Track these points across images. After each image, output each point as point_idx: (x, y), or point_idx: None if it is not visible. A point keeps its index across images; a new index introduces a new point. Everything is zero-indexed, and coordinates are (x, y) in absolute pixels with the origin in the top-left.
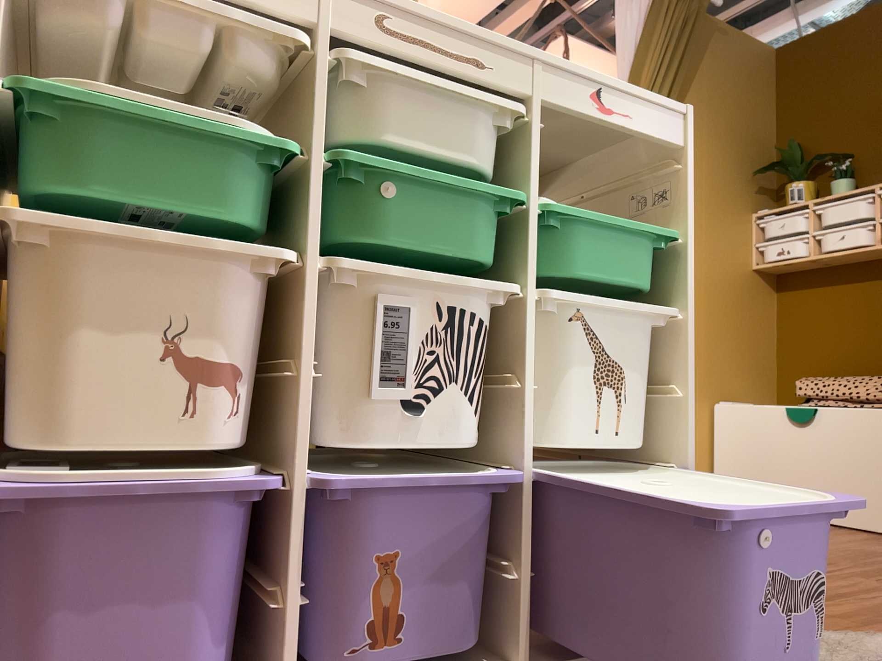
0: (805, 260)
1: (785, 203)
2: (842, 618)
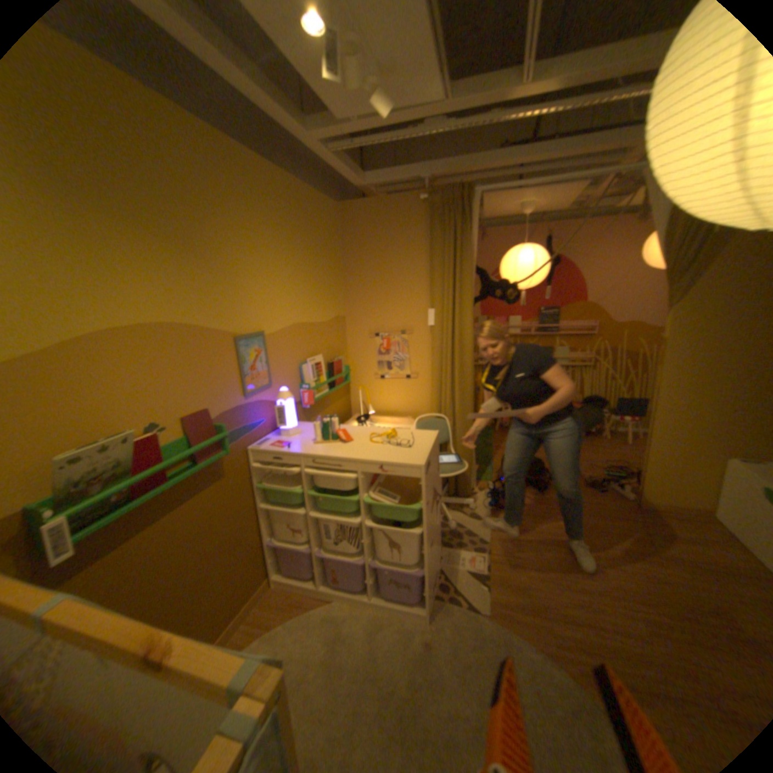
0: None
1: None
2: (553, 642)
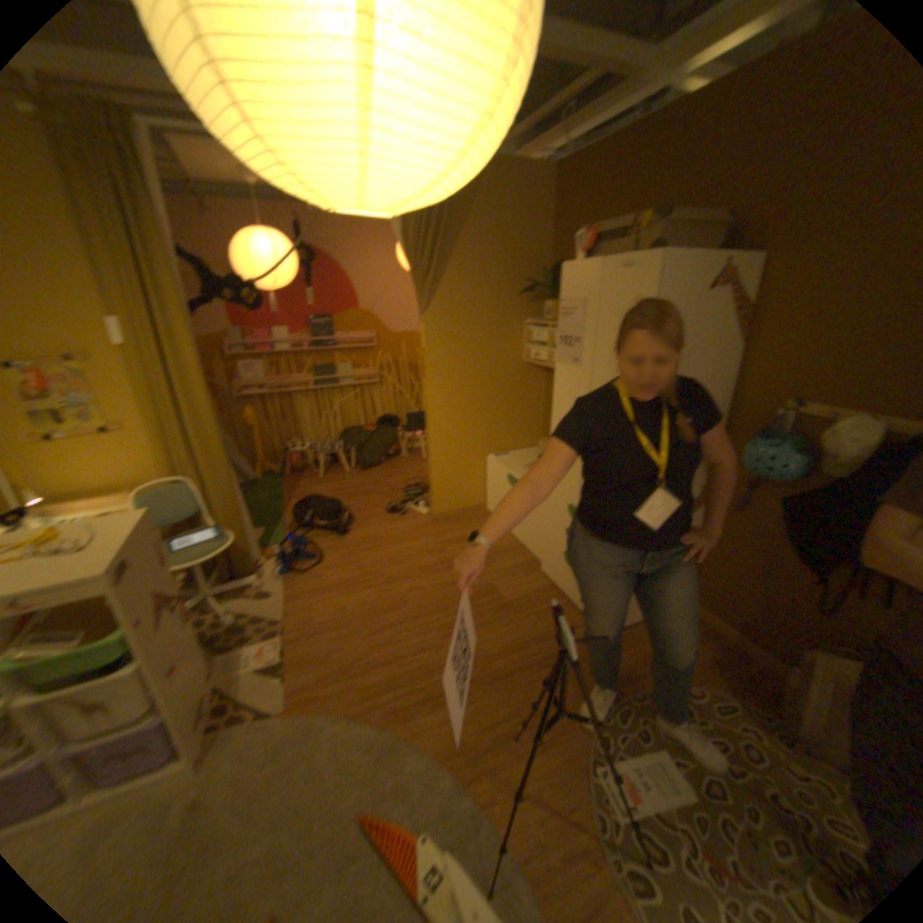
0: (547, 367)
1: (545, 316)
2: (354, 701)
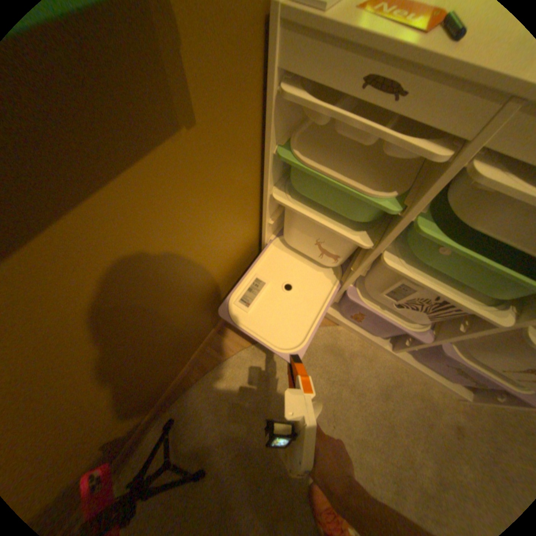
0: None
1: None
2: None
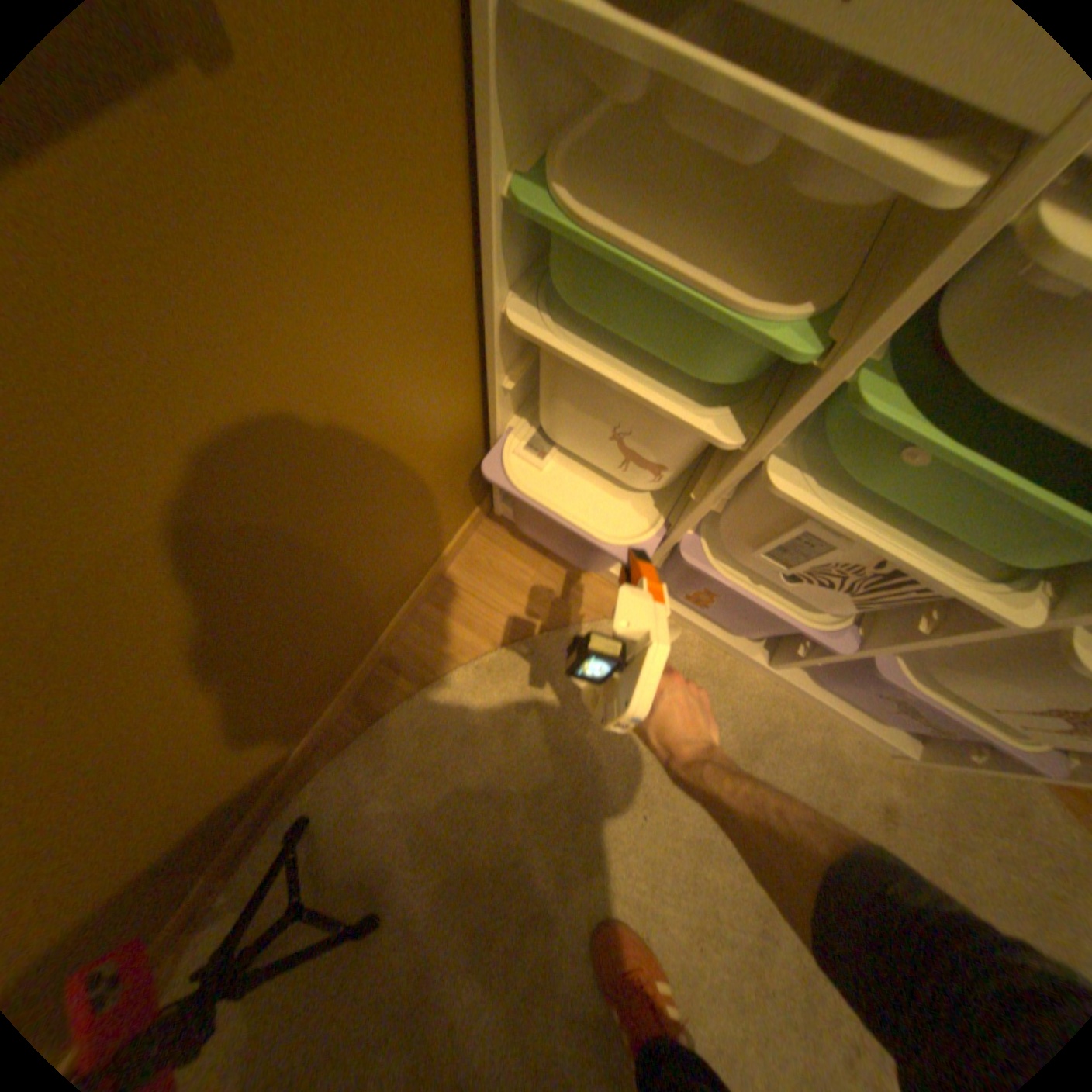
0: None
1: None
2: None
